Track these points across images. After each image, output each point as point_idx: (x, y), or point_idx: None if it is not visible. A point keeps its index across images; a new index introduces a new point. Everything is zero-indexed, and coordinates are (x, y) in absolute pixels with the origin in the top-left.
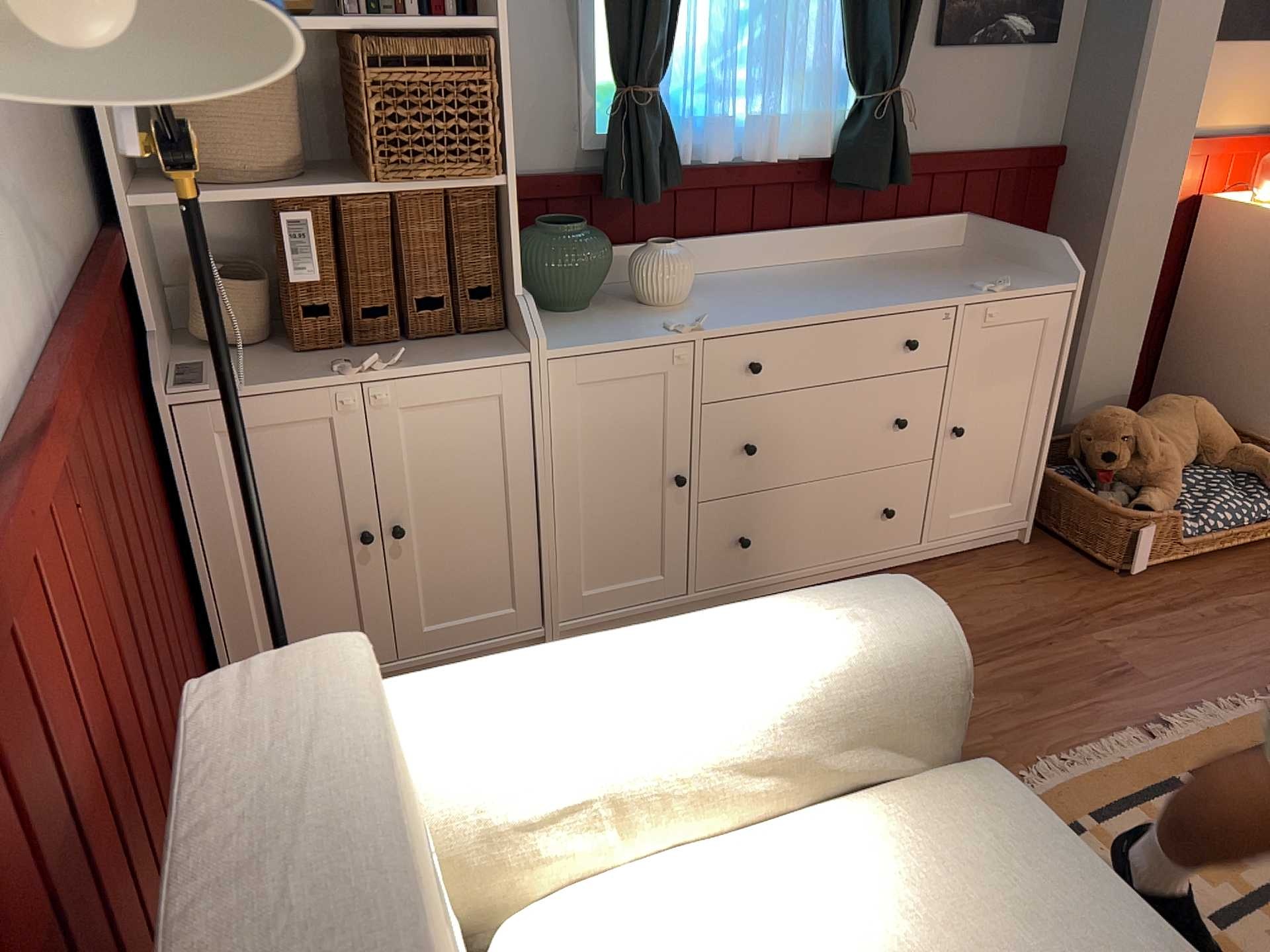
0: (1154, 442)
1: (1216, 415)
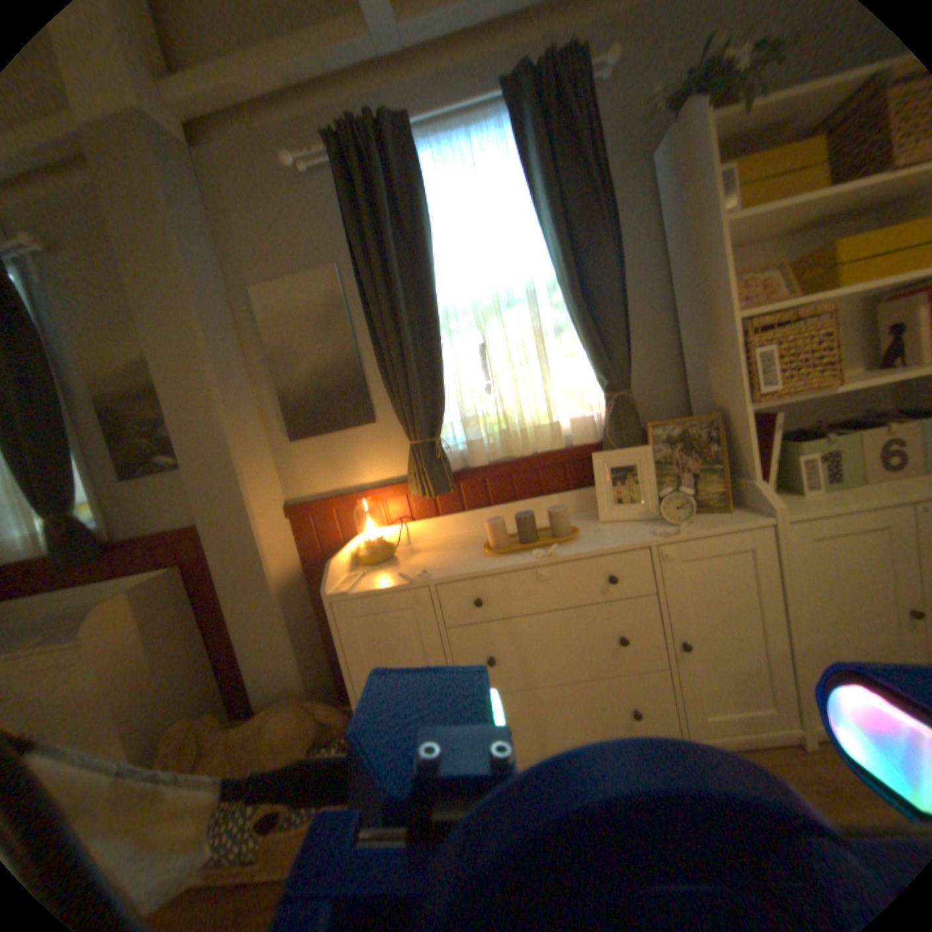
0: (210, 755)
1: (280, 731)
